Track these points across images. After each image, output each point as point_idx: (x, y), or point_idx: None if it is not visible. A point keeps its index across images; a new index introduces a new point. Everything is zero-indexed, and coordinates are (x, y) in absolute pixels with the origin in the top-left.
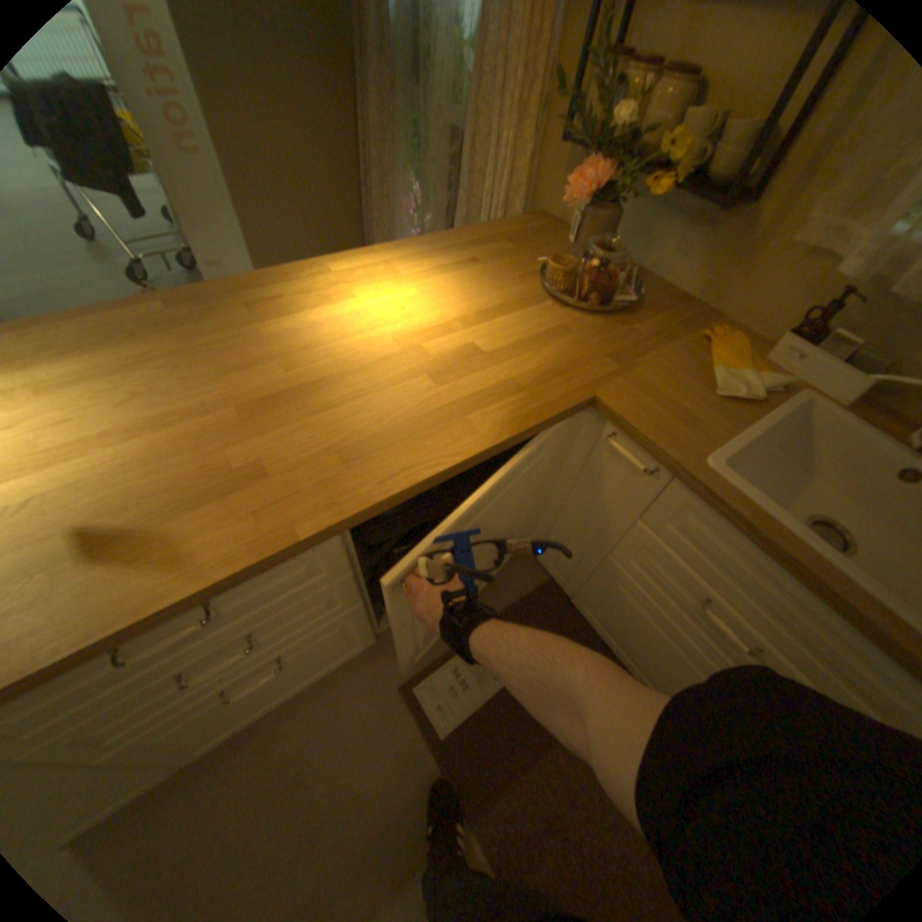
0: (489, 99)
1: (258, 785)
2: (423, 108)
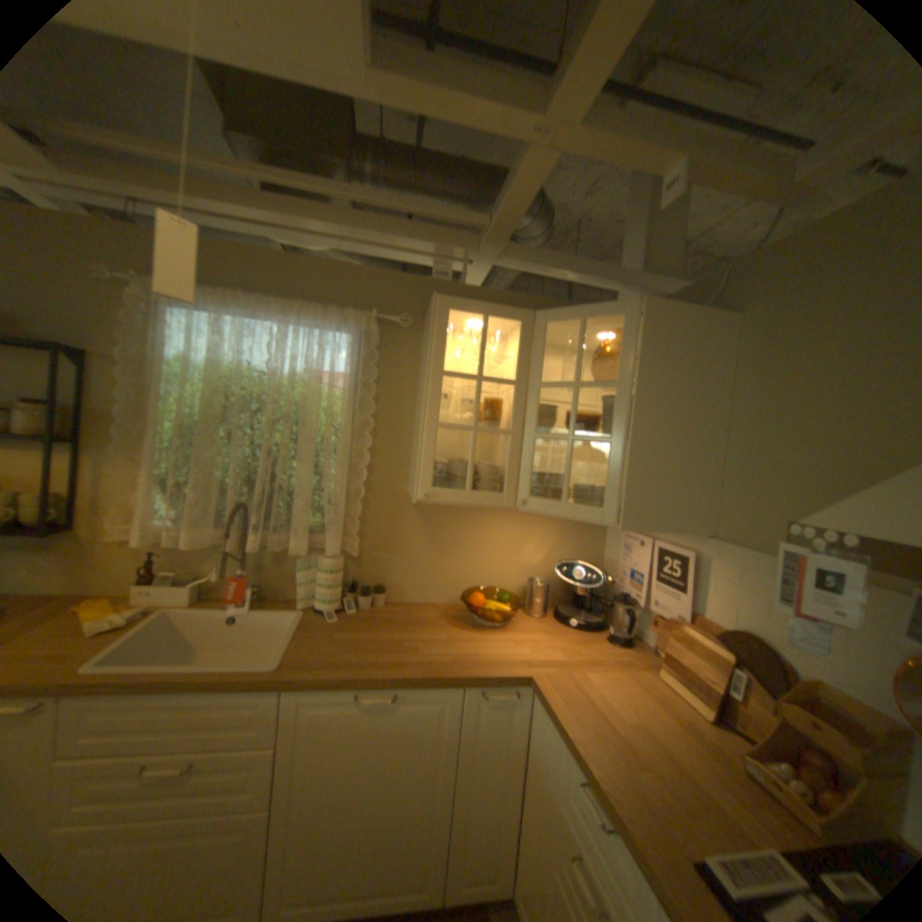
0: None
1: None
2: None
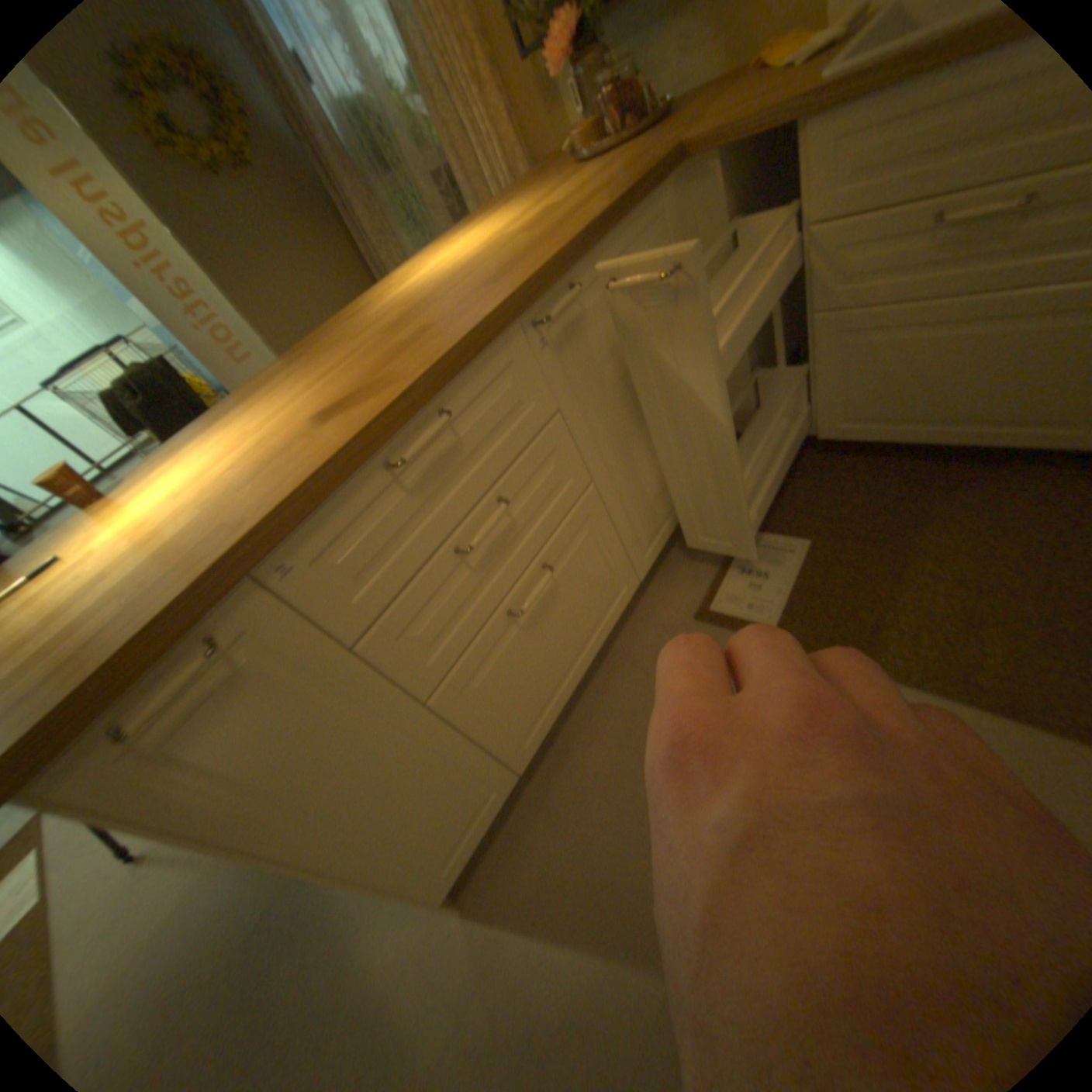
0: (445, 106)
1: (607, 767)
2: (400, 187)
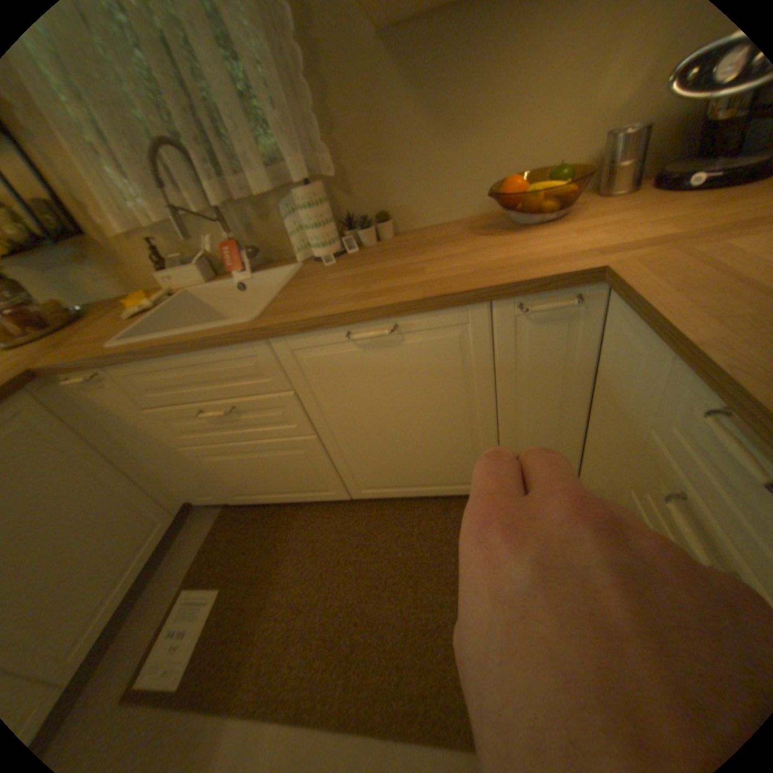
0: None
1: None
2: None
